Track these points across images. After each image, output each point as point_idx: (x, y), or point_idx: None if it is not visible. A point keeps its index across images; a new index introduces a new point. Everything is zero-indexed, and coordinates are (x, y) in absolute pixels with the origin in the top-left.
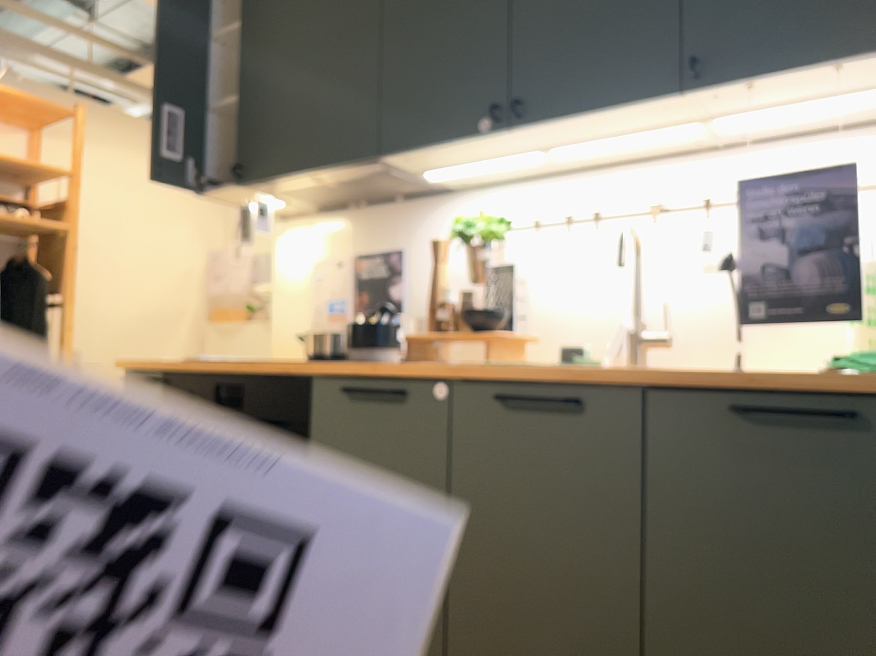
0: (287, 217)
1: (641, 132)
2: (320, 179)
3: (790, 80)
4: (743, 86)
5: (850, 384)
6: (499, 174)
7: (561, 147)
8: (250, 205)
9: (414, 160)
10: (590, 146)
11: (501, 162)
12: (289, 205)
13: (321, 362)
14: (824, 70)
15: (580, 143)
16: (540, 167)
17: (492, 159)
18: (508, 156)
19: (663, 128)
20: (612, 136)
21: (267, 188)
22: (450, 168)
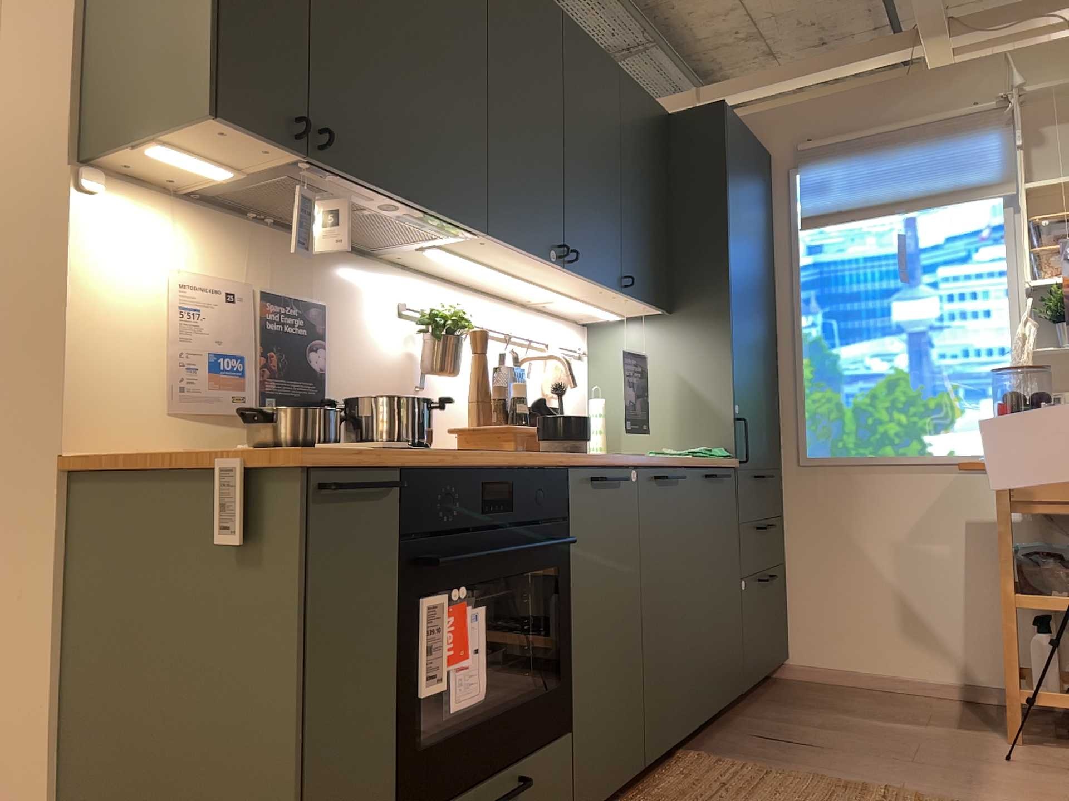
0: (103, 169)
1: (559, 290)
2: (386, 207)
3: (634, 302)
4: (629, 298)
5: (719, 463)
6: (431, 264)
7: (526, 279)
8: (312, 195)
9: (476, 243)
10: (533, 285)
11: (486, 268)
12: (204, 178)
13: (546, 453)
14: (644, 305)
15: (535, 282)
16: (460, 274)
17: (489, 265)
18: (499, 268)
19: (566, 293)
20: (549, 286)
21: (324, 179)
22: (460, 255)
